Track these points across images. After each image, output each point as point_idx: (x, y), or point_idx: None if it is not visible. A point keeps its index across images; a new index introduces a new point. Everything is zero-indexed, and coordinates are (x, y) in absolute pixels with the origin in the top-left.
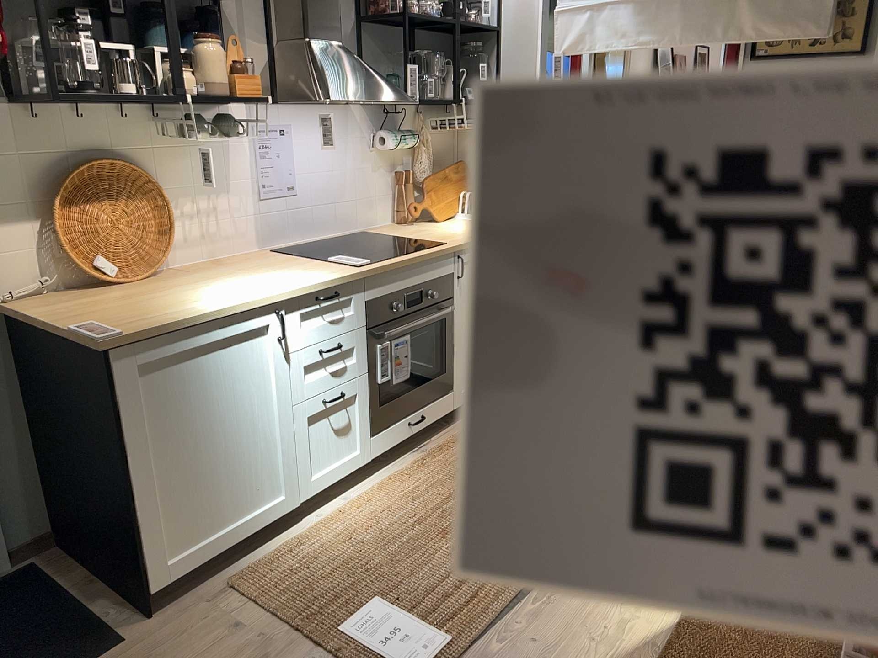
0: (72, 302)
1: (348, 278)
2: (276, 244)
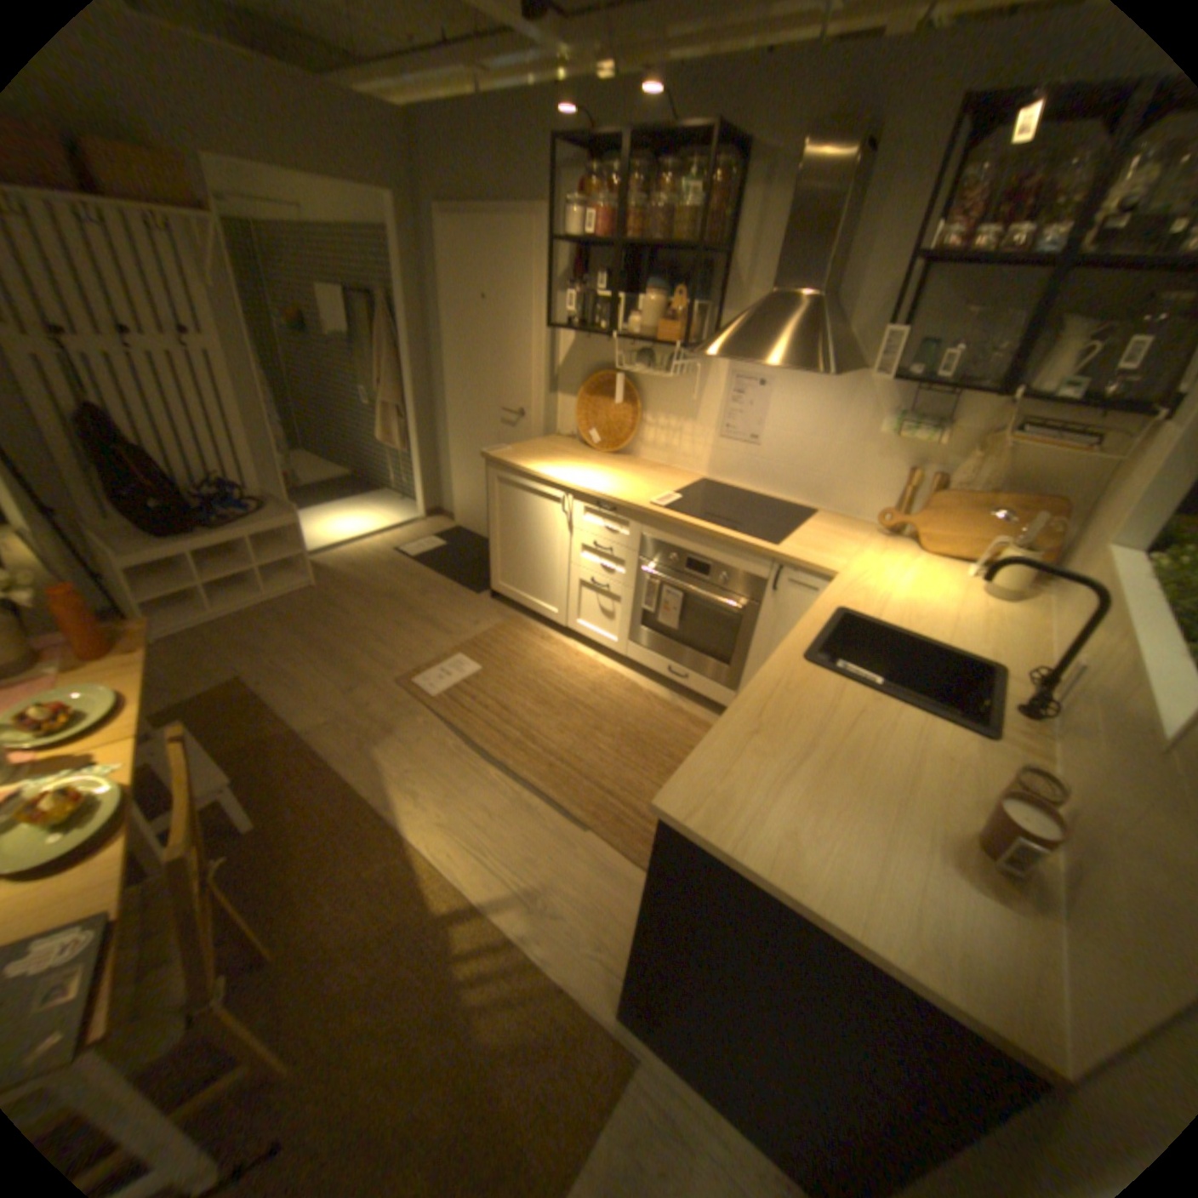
0: (559, 445)
1: (624, 505)
2: (724, 479)
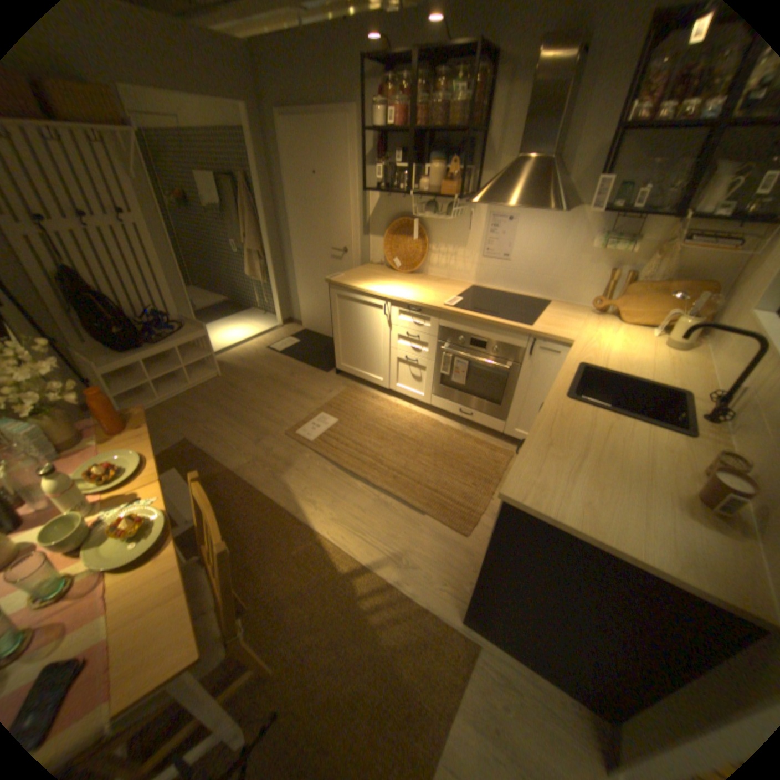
0: (373, 270)
1: (426, 307)
2: (486, 284)
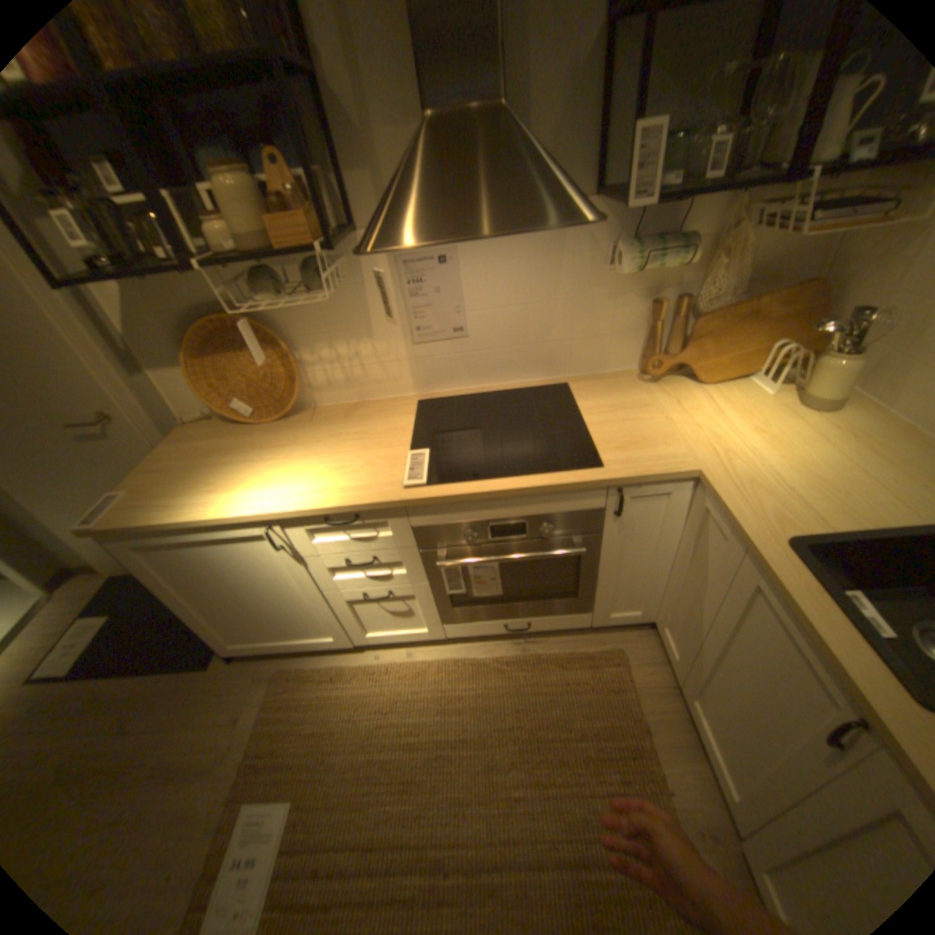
0: (195, 440)
1: (369, 506)
2: (440, 389)
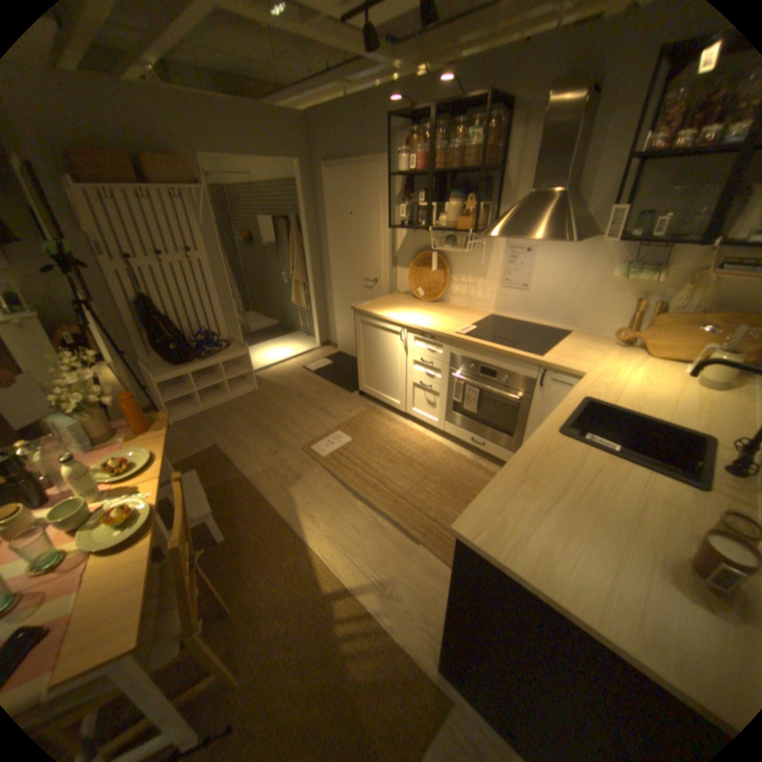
0: (397, 298)
1: (437, 334)
2: (505, 314)
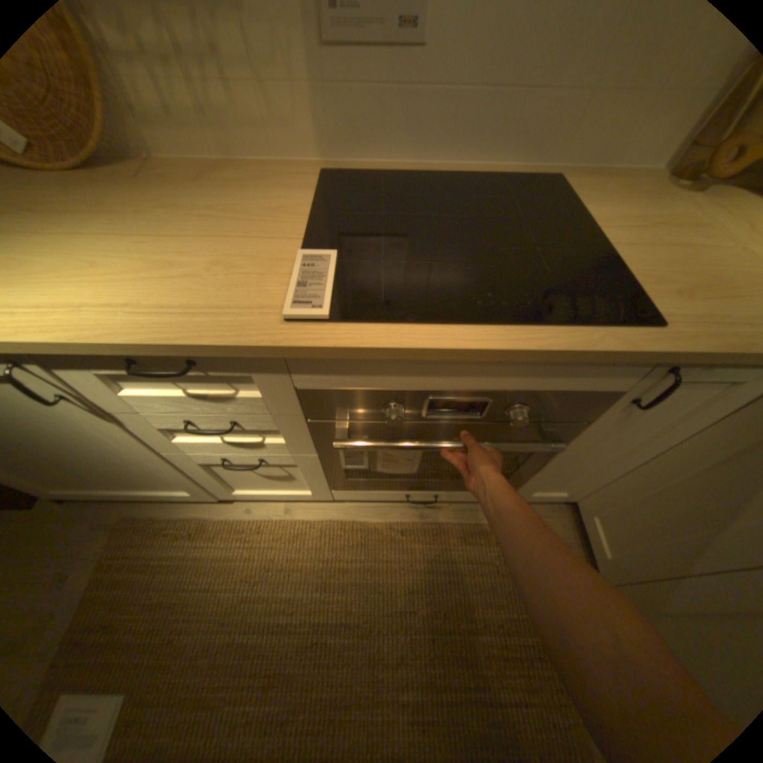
0: None
1: (211, 351)
2: (358, 155)
